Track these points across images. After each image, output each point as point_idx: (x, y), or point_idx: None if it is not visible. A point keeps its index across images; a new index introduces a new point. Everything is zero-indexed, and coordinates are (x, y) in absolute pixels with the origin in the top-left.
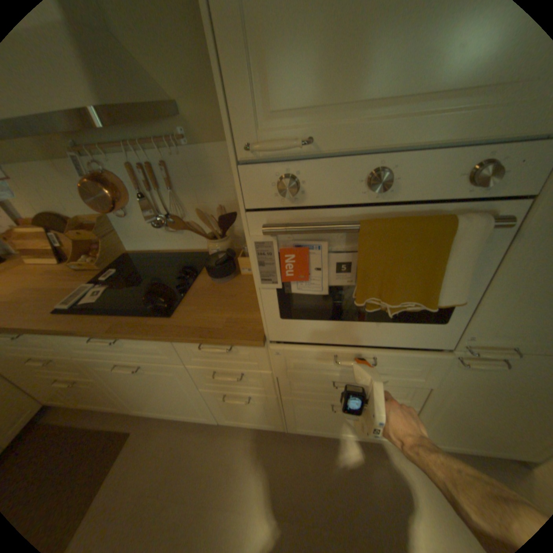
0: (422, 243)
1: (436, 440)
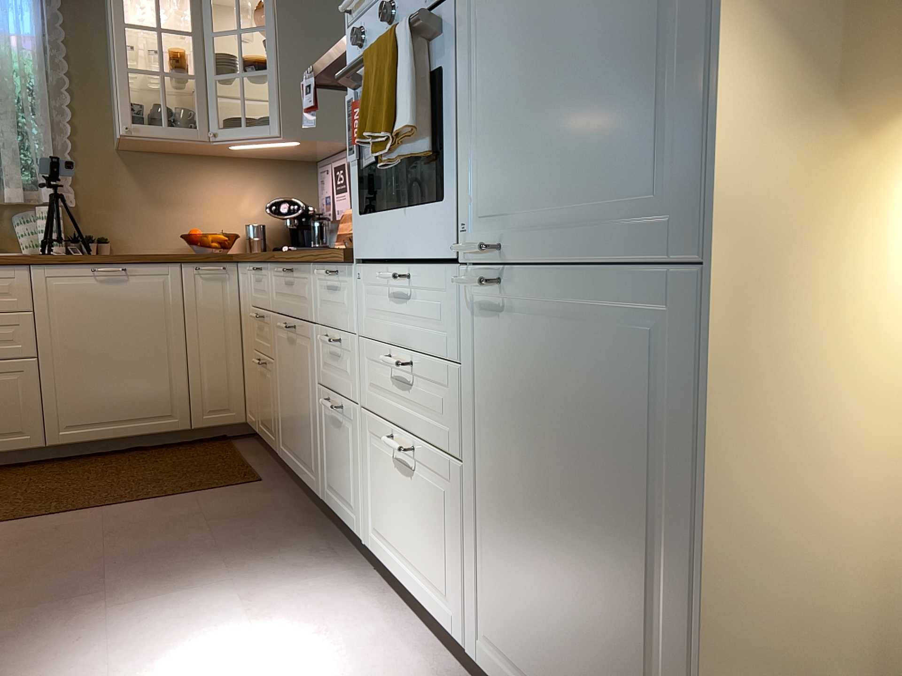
0: (387, 56)
1: (501, 631)
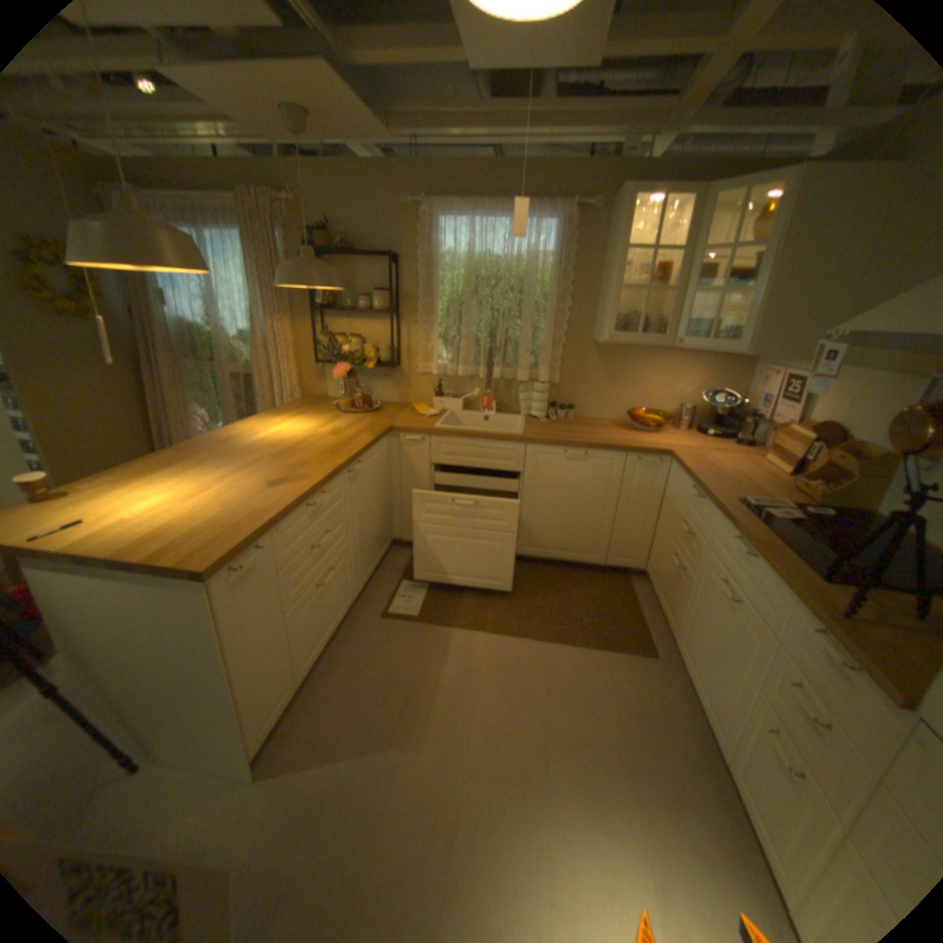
0: None
1: None
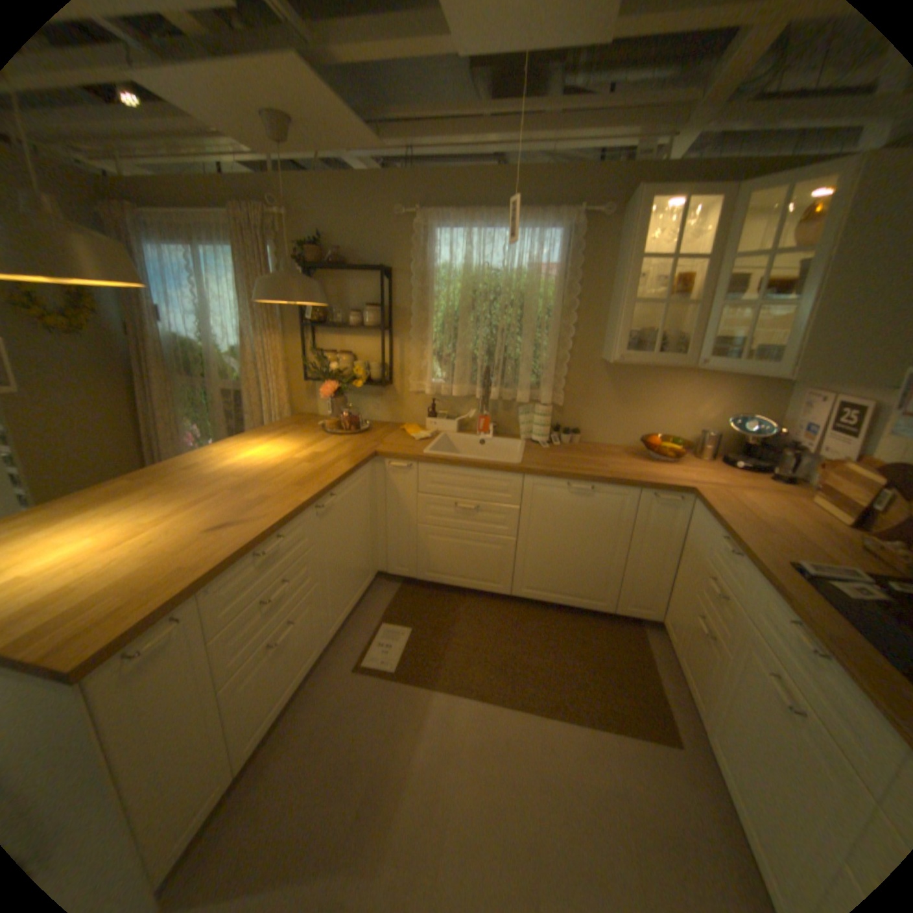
0: None
1: None
